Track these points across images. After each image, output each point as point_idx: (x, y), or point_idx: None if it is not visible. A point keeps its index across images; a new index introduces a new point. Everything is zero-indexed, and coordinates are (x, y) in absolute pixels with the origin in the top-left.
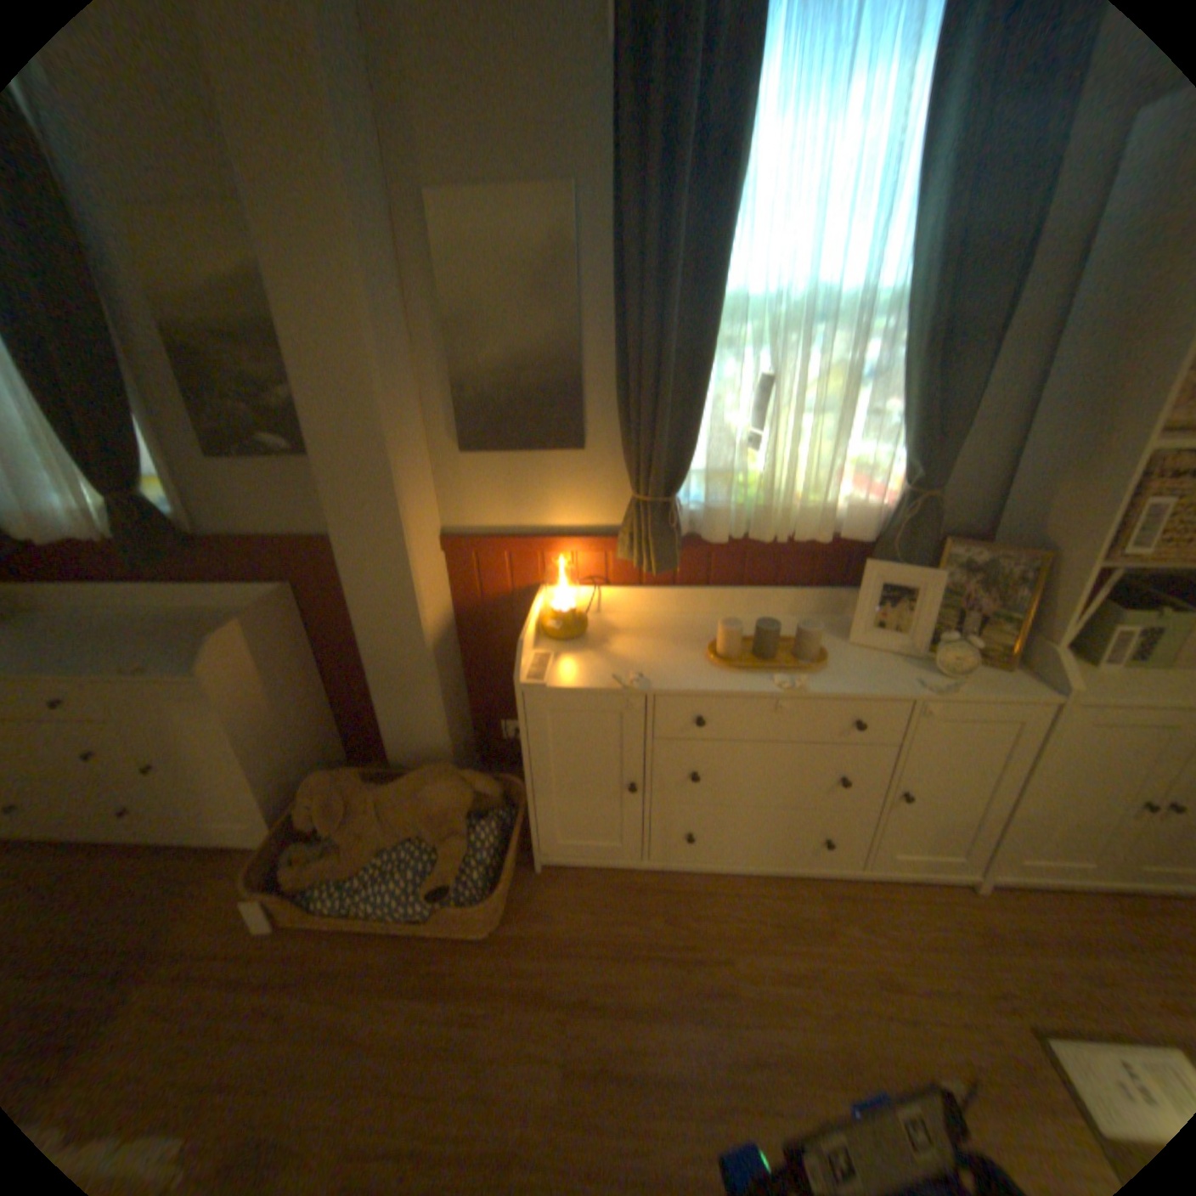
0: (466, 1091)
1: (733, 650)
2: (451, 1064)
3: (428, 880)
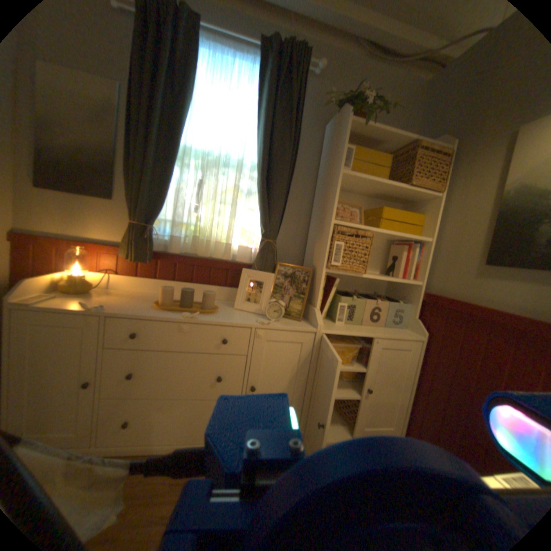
0: None
1: (168, 302)
2: None
3: None
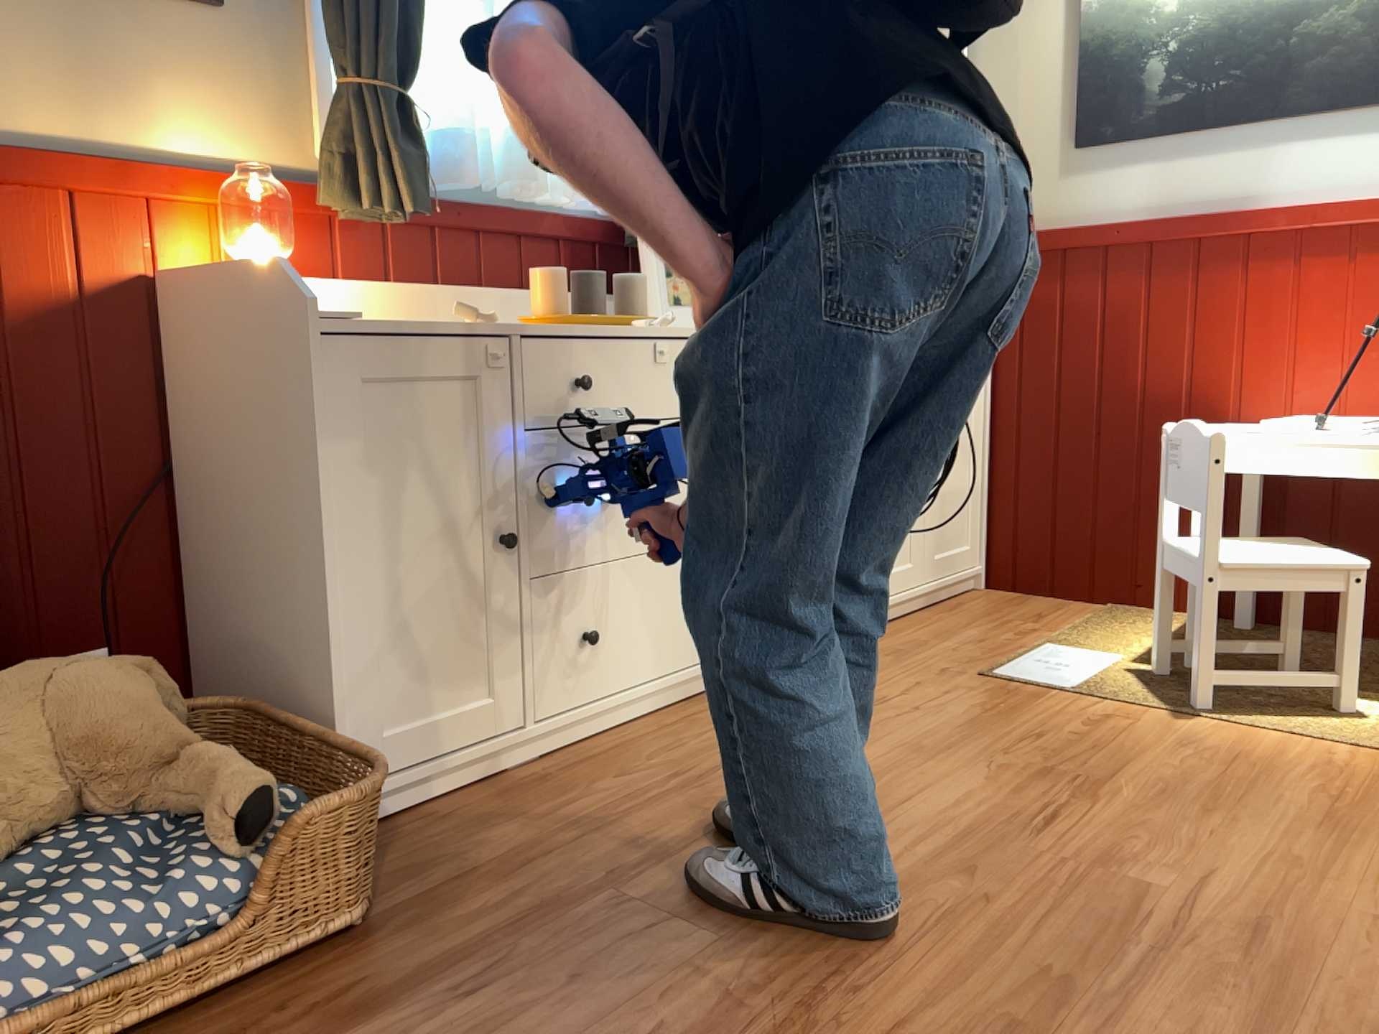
0: (577, 1025)
1: (562, 308)
2: (509, 1032)
3: (212, 802)
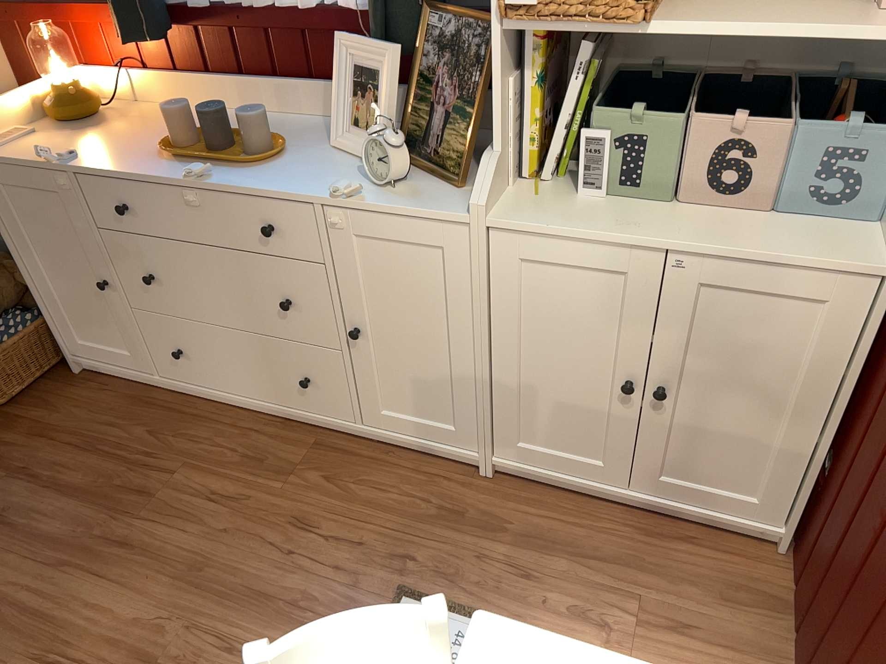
0: None
1: (188, 142)
2: None
3: None
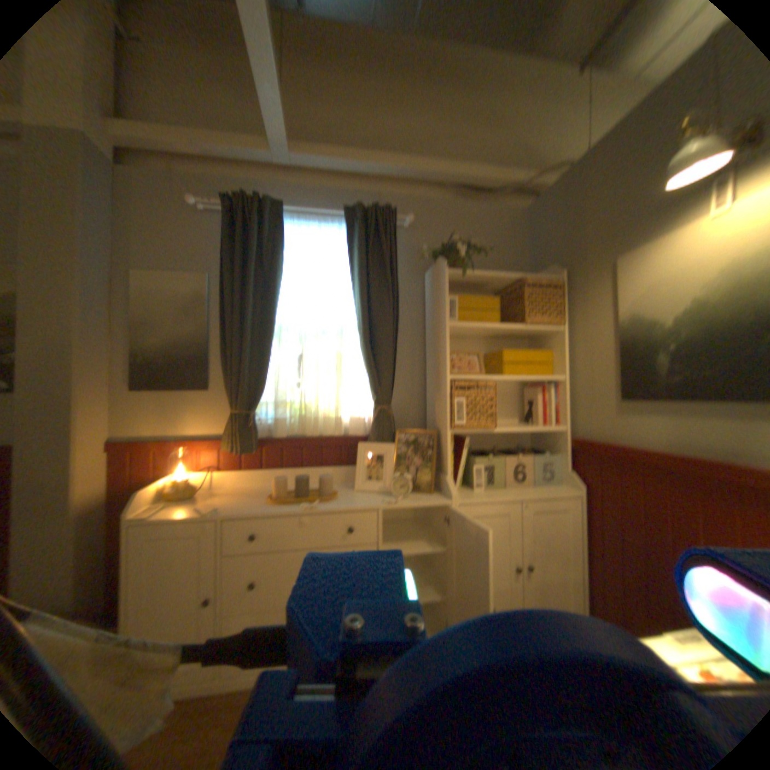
0: None
1: (281, 495)
2: None
3: None
